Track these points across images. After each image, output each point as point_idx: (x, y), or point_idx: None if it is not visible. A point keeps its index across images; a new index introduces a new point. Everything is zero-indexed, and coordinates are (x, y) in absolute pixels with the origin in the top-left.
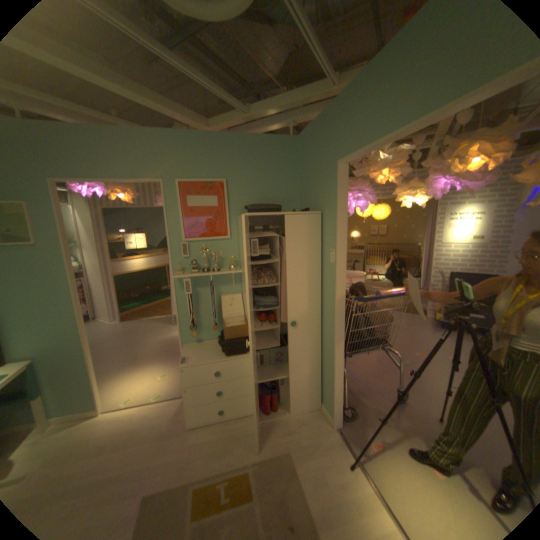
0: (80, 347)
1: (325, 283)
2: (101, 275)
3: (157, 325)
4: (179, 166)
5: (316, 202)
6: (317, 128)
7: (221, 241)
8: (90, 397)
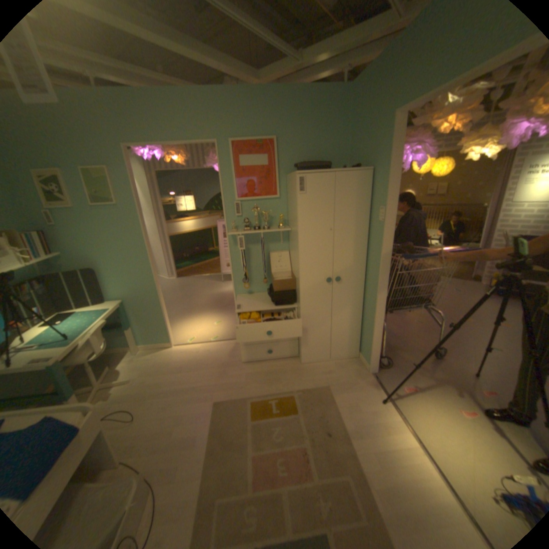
0: (155, 292)
1: (371, 241)
2: (158, 235)
3: (209, 281)
4: (231, 125)
5: (368, 157)
6: (376, 72)
7: (270, 200)
8: (165, 332)
